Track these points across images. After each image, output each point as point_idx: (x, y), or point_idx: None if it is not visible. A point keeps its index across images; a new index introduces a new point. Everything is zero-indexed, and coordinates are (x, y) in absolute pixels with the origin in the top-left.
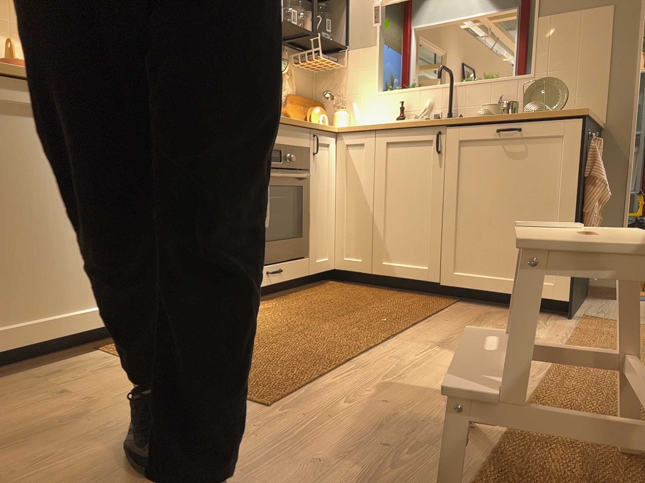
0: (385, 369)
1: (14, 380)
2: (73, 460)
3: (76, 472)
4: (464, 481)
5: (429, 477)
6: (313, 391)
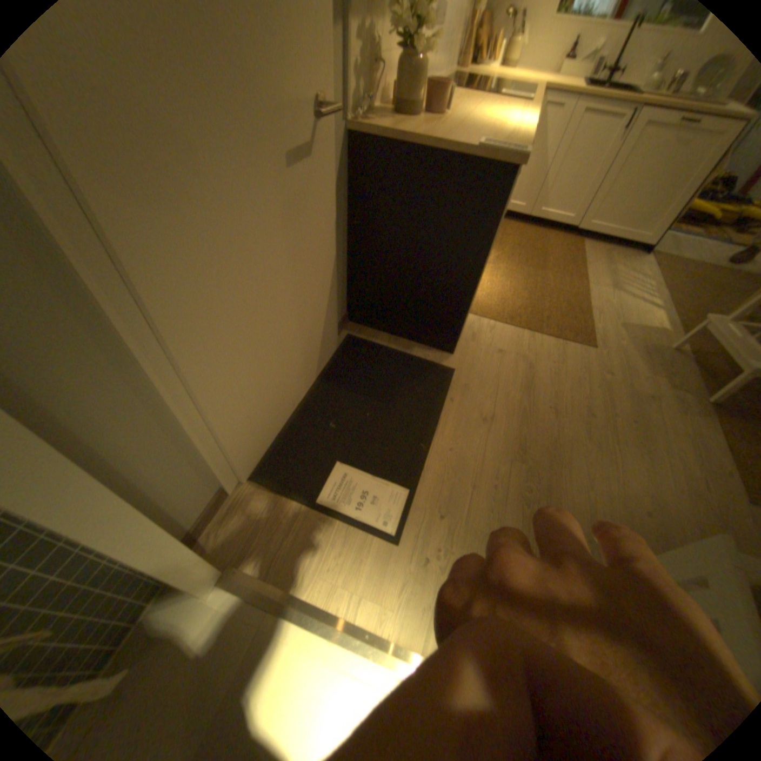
0: (611, 310)
1: (462, 343)
2: (565, 390)
3: (574, 395)
4: (697, 376)
5: (685, 376)
6: (604, 333)
